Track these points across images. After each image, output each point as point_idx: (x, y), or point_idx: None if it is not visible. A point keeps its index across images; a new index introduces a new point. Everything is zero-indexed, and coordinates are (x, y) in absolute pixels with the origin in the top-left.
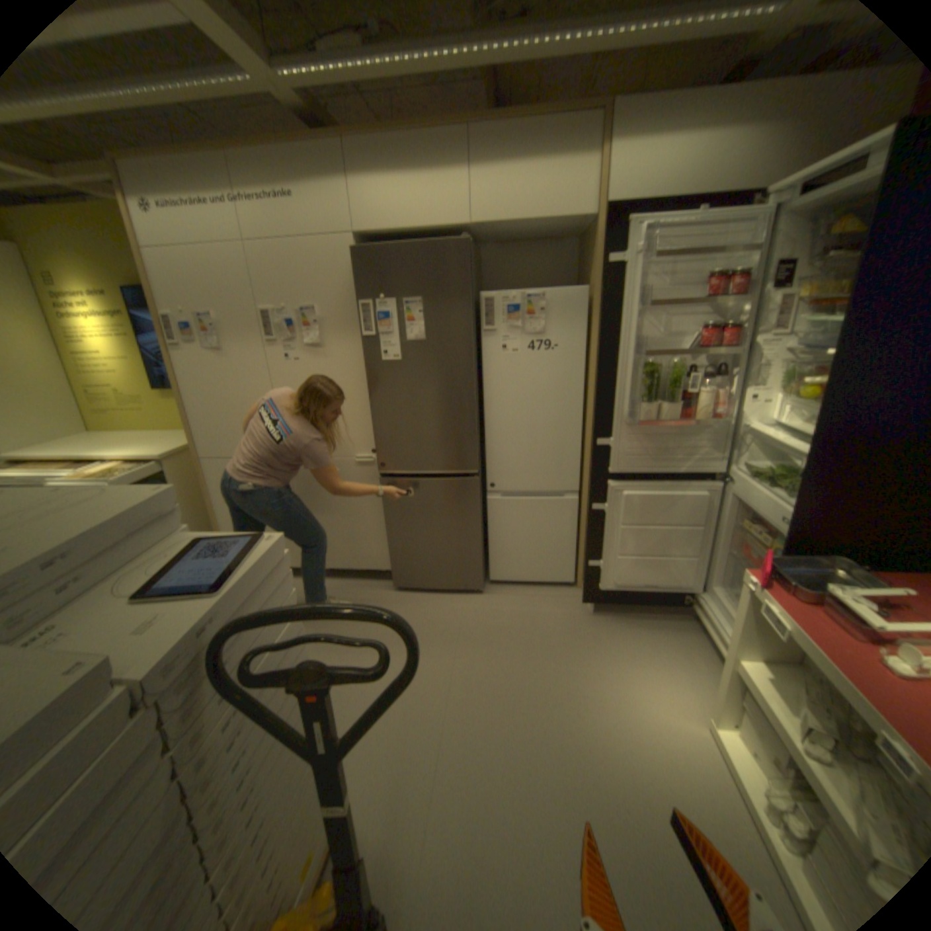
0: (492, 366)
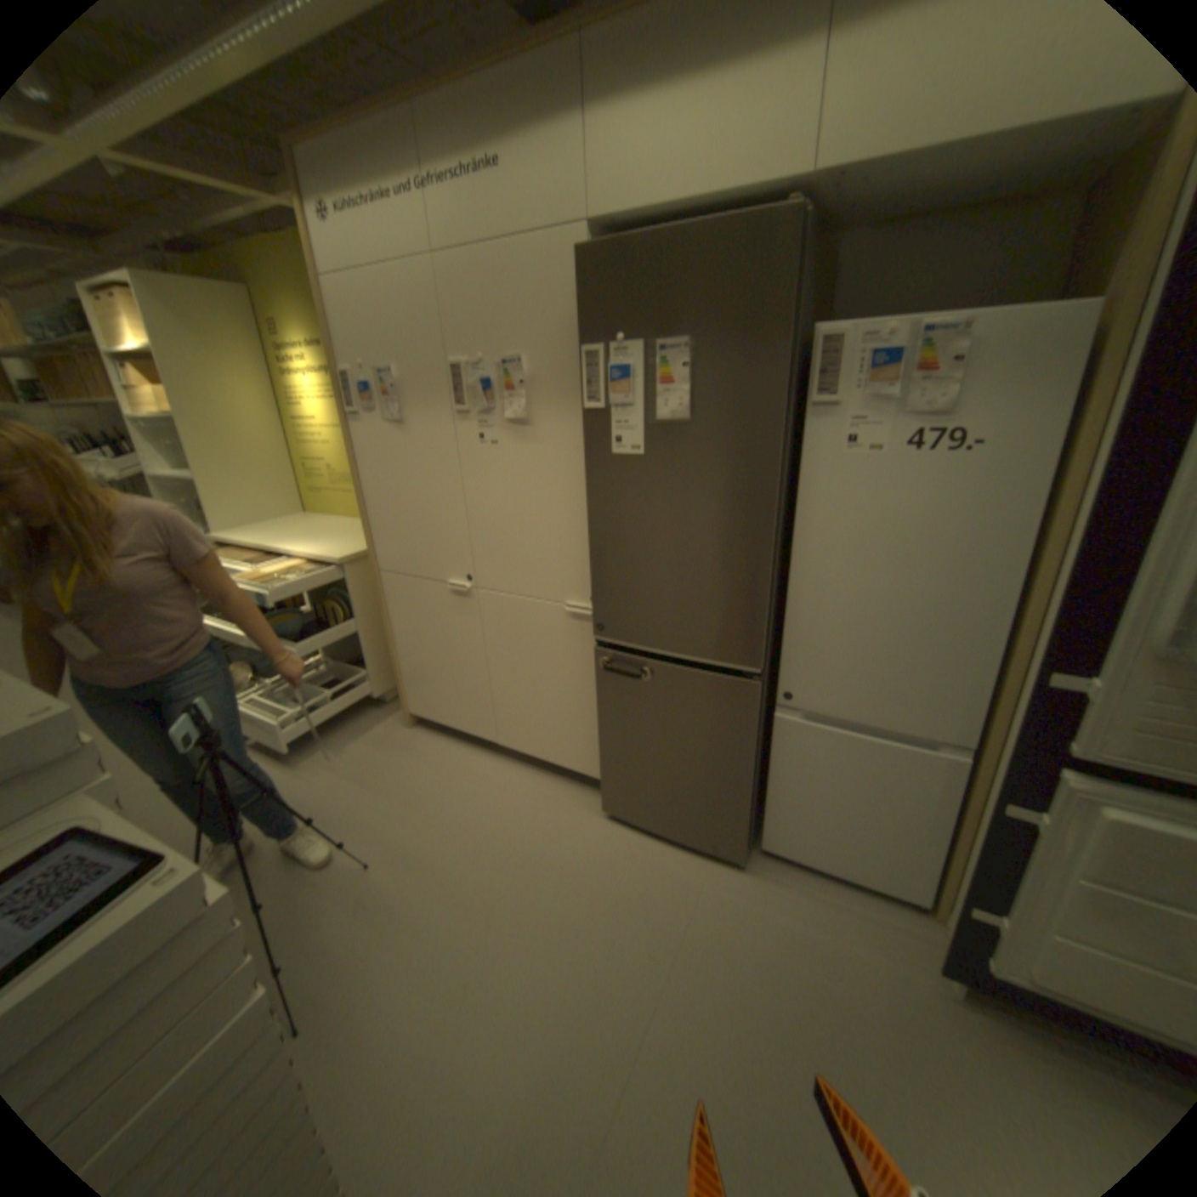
0: (820, 474)
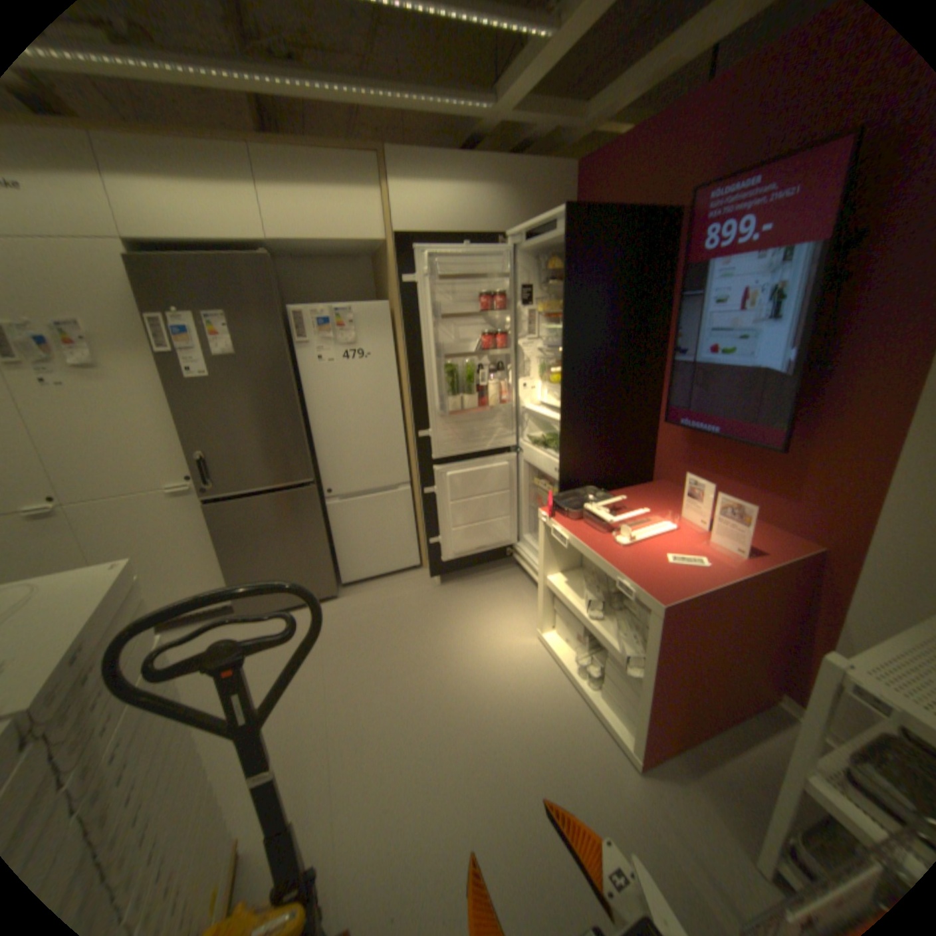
0: (310, 376)
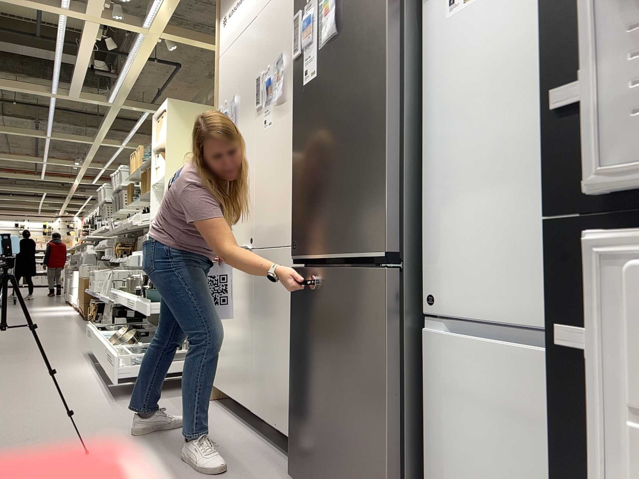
0: (437, 46)
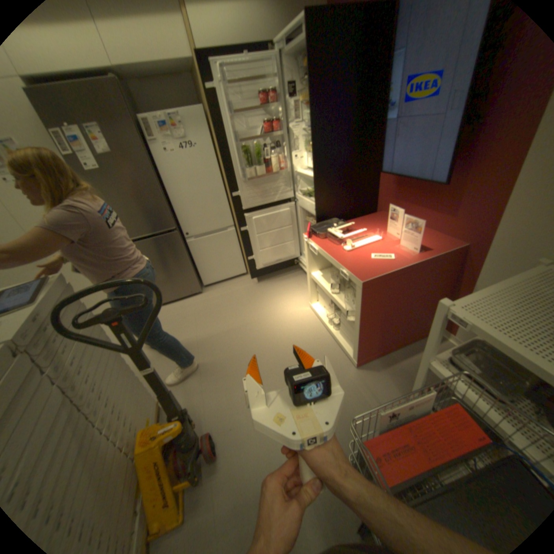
0: (161, 163)
